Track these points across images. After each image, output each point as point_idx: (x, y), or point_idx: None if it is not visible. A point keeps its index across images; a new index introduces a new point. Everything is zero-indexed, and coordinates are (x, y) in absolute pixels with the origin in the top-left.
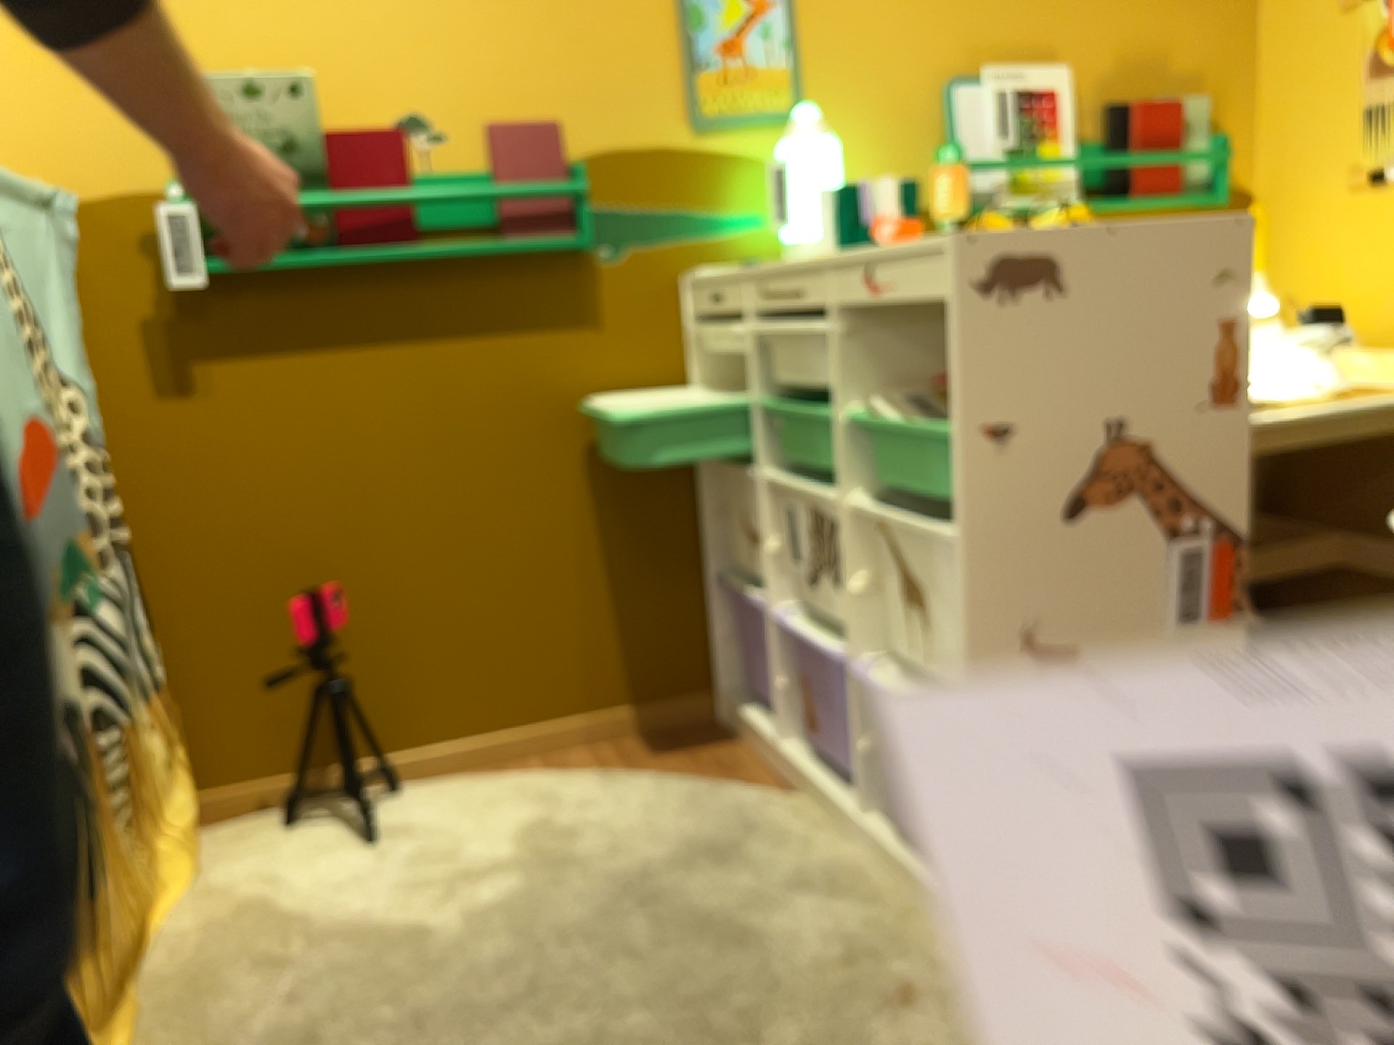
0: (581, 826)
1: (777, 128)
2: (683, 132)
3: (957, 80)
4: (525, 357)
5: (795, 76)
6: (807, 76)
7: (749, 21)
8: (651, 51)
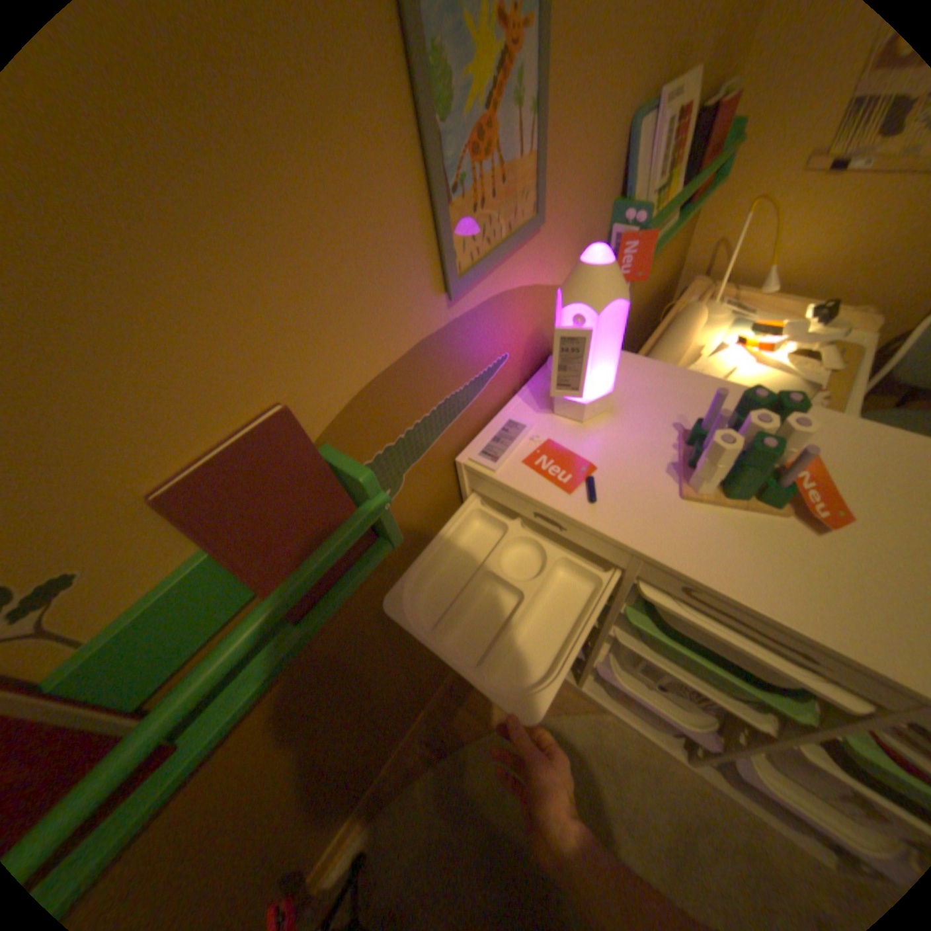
0: (516, 827)
1: (522, 246)
2: (439, 307)
3: (646, 112)
4: (340, 634)
5: (543, 160)
6: (548, 152)
7: (504, 73)
8: (383, 186)
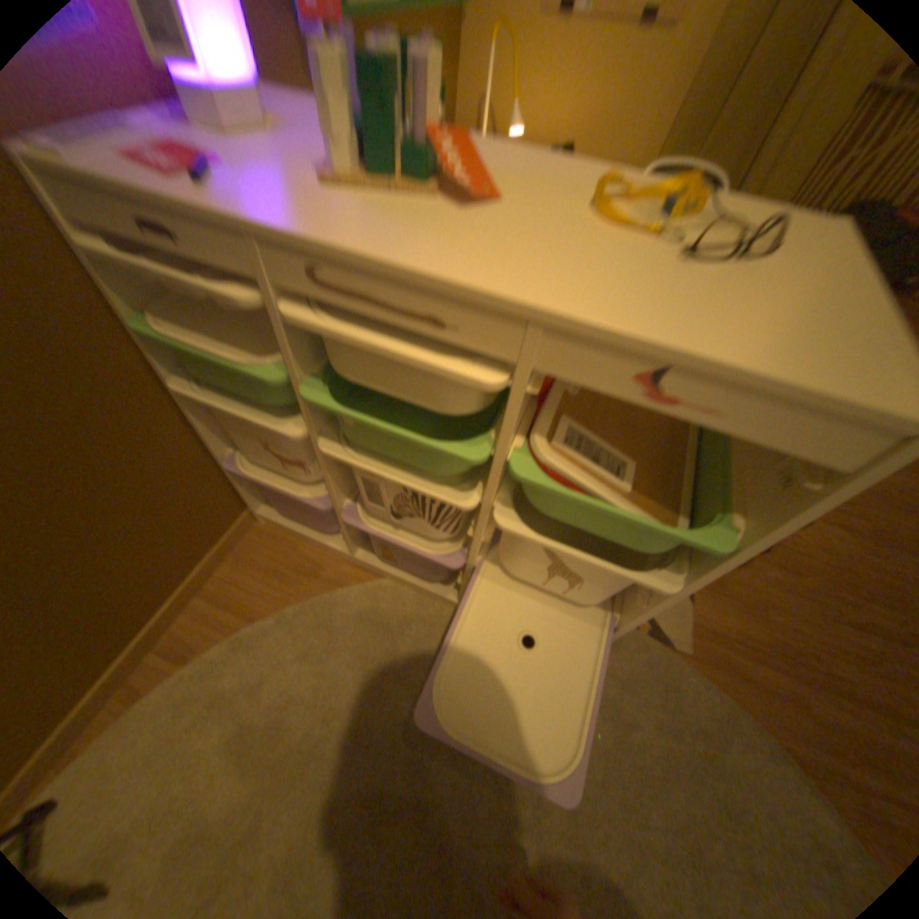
0: (272, 709)
1: None
2: None
3: None
4: None
5: None
6: None
7: None
8: None
